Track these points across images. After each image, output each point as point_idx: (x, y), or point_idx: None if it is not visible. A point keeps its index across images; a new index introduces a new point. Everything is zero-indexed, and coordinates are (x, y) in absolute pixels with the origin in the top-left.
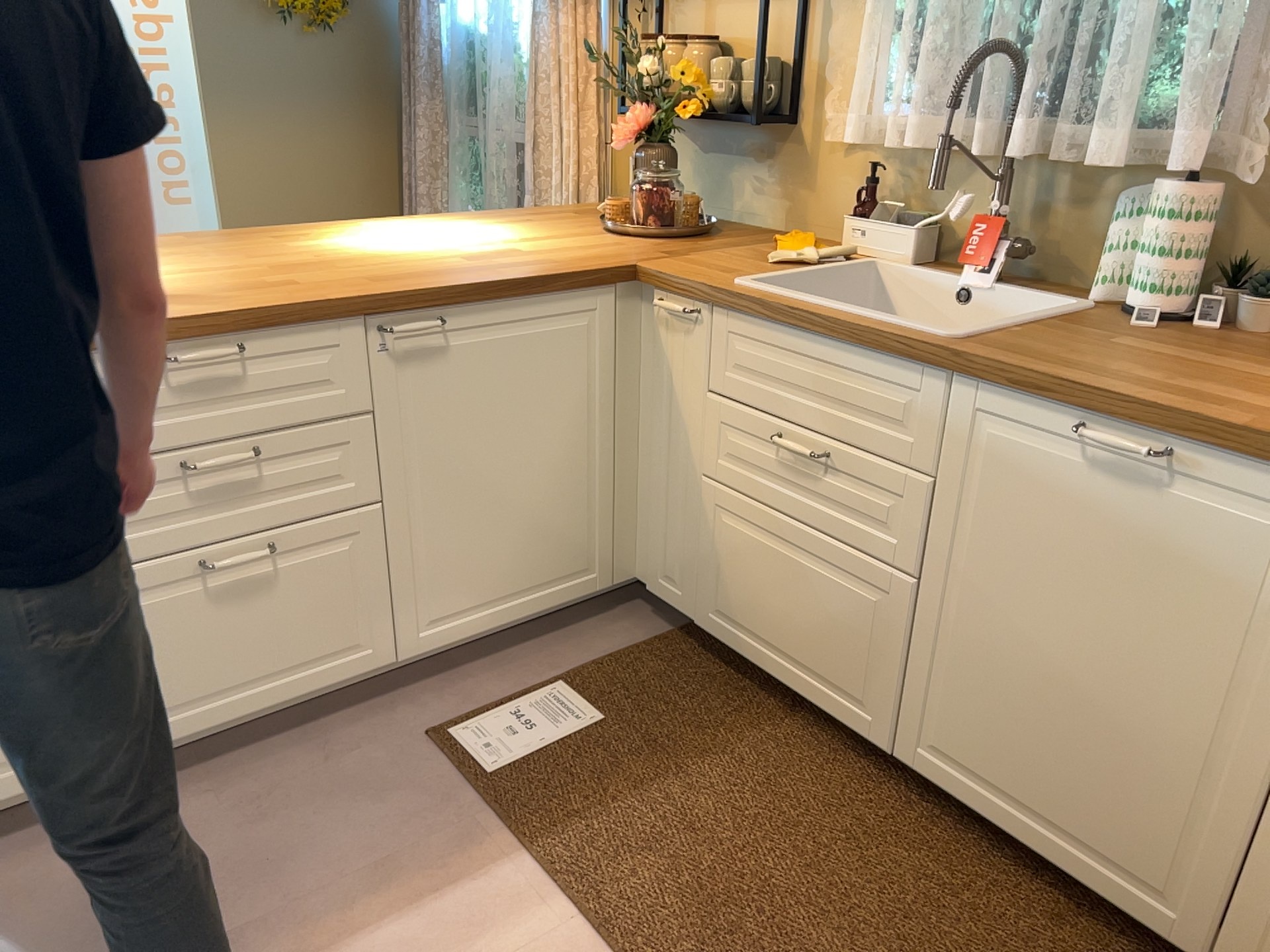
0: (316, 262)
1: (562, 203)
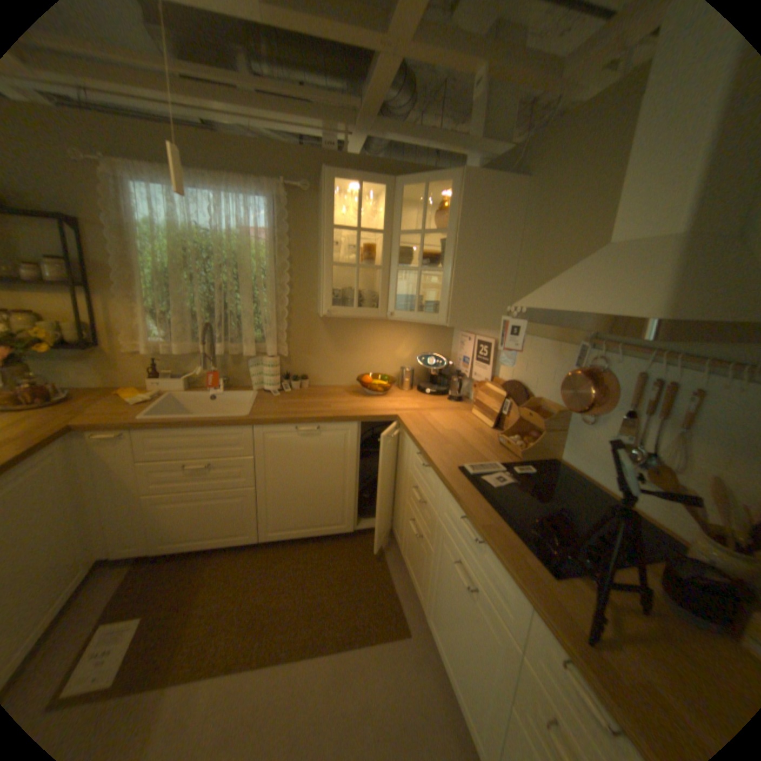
0: None
1: None
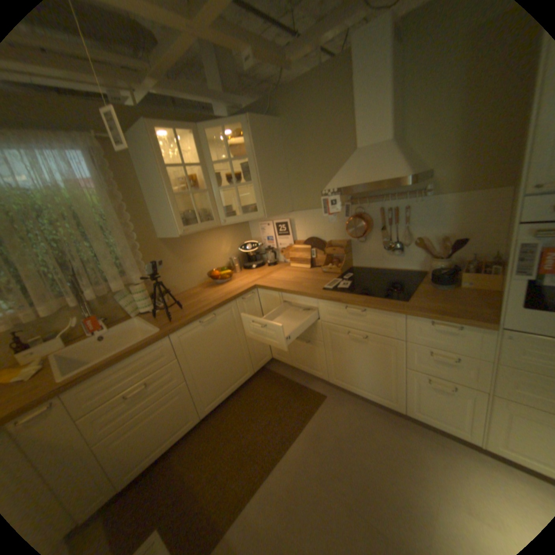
0: None
1: None
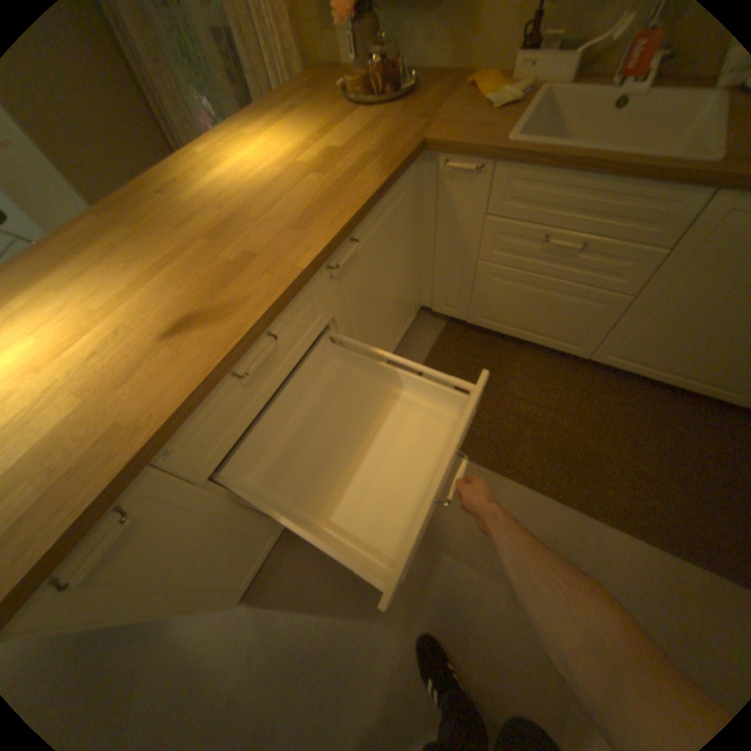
0: (227, 218)
1: (278, 78)
